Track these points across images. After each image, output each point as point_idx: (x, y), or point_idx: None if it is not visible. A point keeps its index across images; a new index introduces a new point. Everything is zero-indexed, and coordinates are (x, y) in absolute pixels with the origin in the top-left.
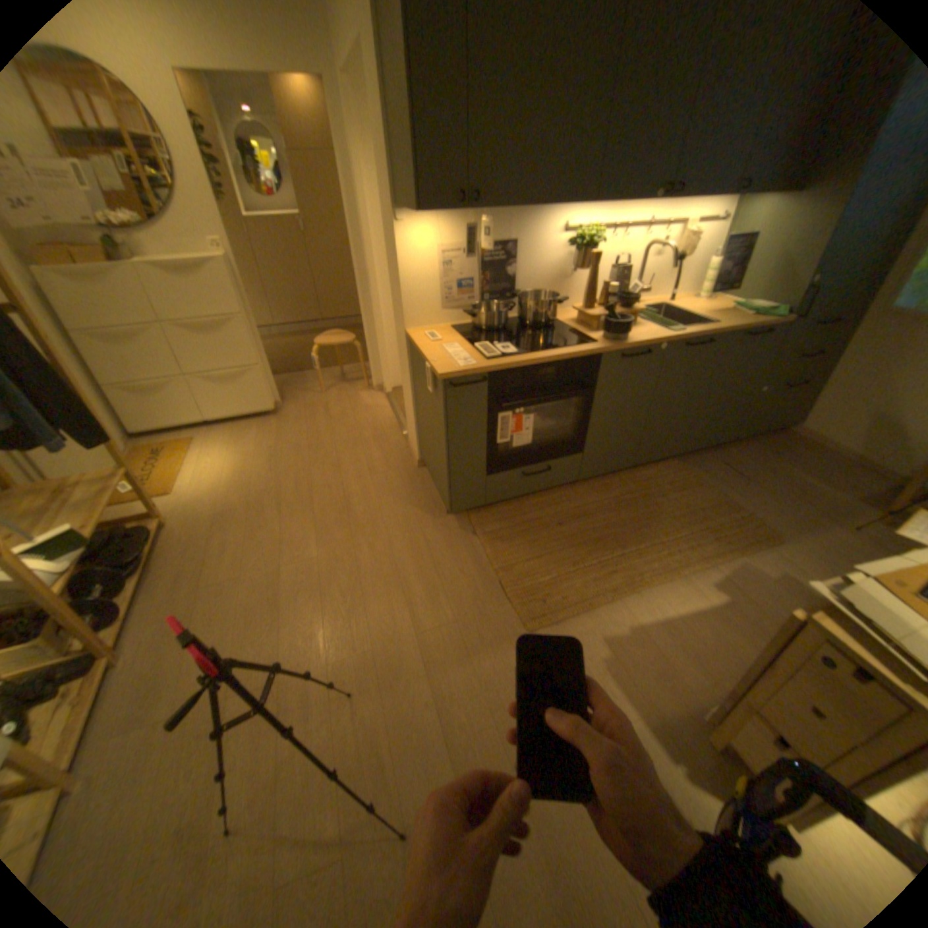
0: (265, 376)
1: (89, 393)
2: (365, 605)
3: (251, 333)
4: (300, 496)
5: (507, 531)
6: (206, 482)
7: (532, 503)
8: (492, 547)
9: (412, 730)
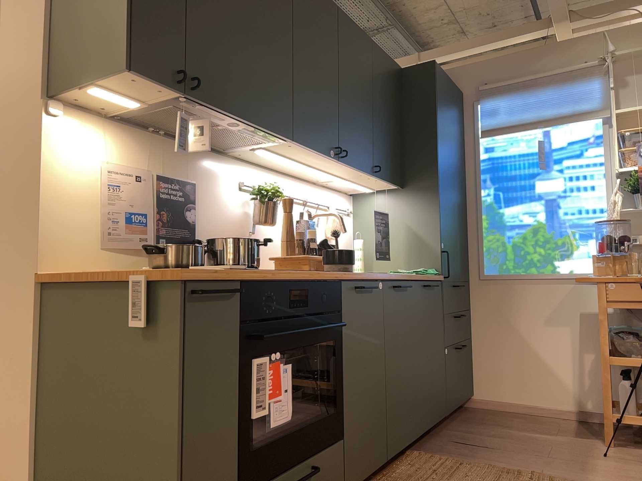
0: None
1: None
2: None
3: None
4: None
5: None
6: None
7: None
8: None
9: None
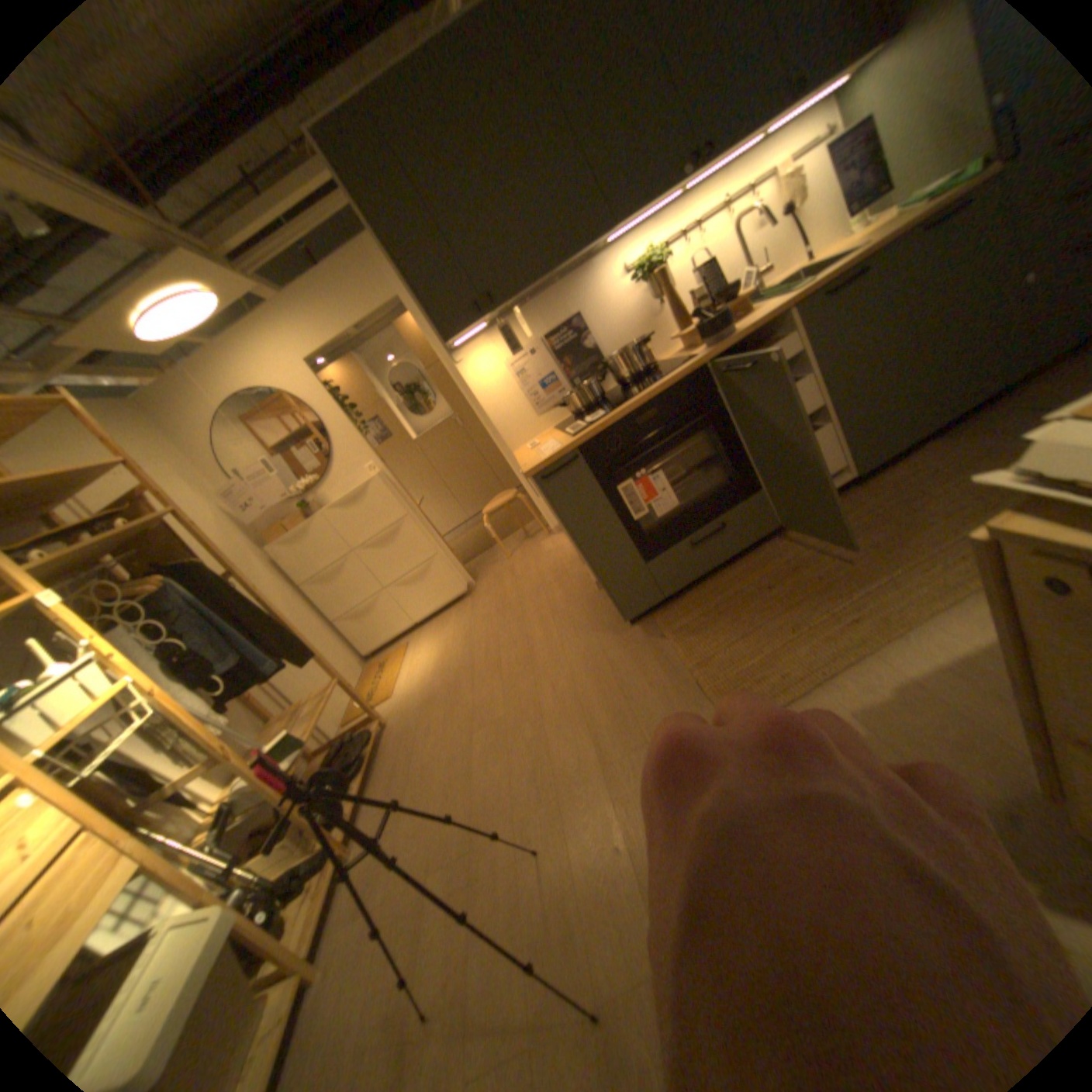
0: (448, 560)
1: (323, 628)
2: (548, 749)
3: (422, 526)
4: (489, 659)
5: (700, 619)
6: (416, 674)
7: (731, 576)
8: (684, 643)
9: (600, 881)
